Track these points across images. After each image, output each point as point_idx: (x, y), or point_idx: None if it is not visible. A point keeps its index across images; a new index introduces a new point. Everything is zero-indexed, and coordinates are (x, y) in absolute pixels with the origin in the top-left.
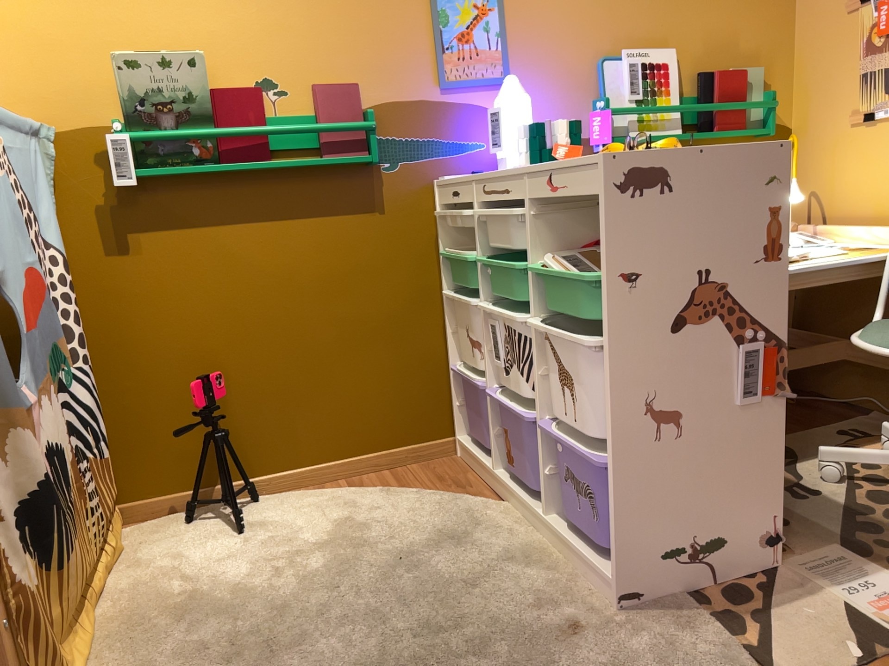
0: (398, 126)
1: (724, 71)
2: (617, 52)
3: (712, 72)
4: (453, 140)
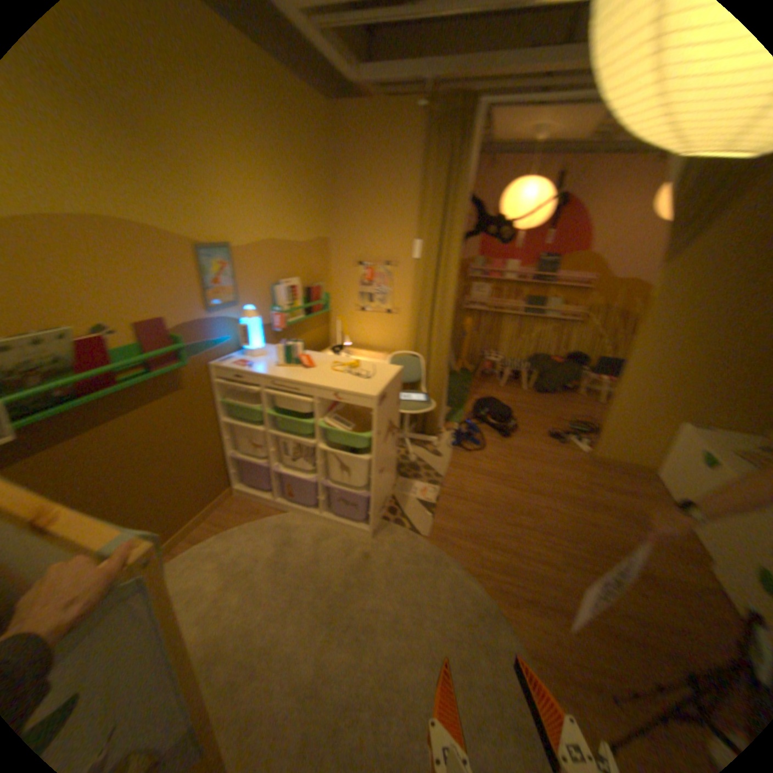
0: (184, 338)
1: (313, 287)
2: (276, 281)
3: (309, 287)
4: (212, 339)
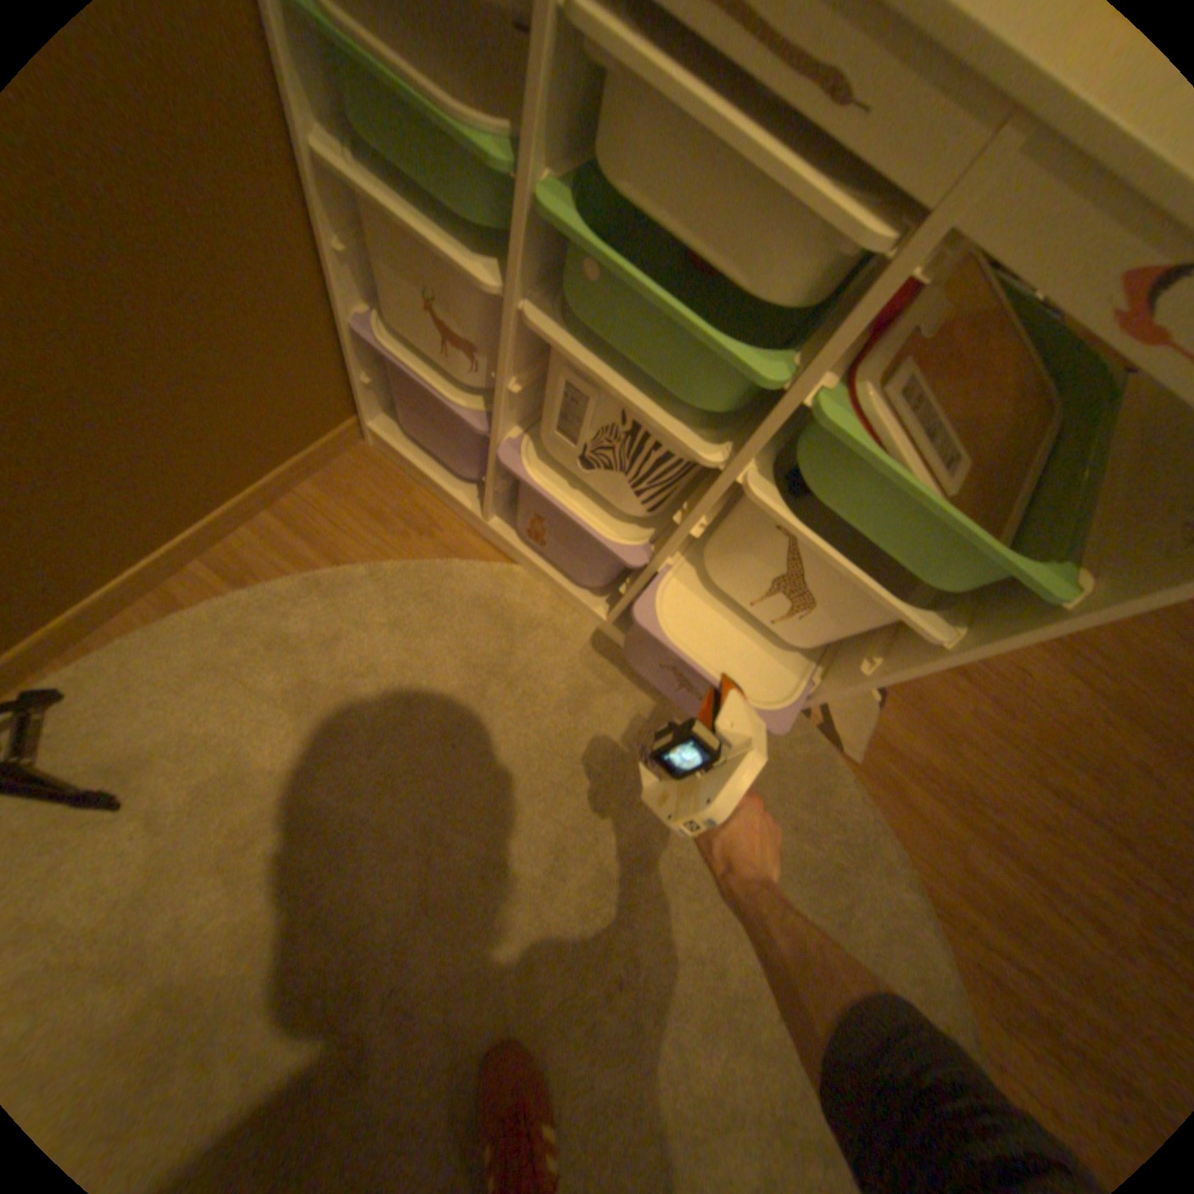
0: None
1: None
2: None
3: None
4: None
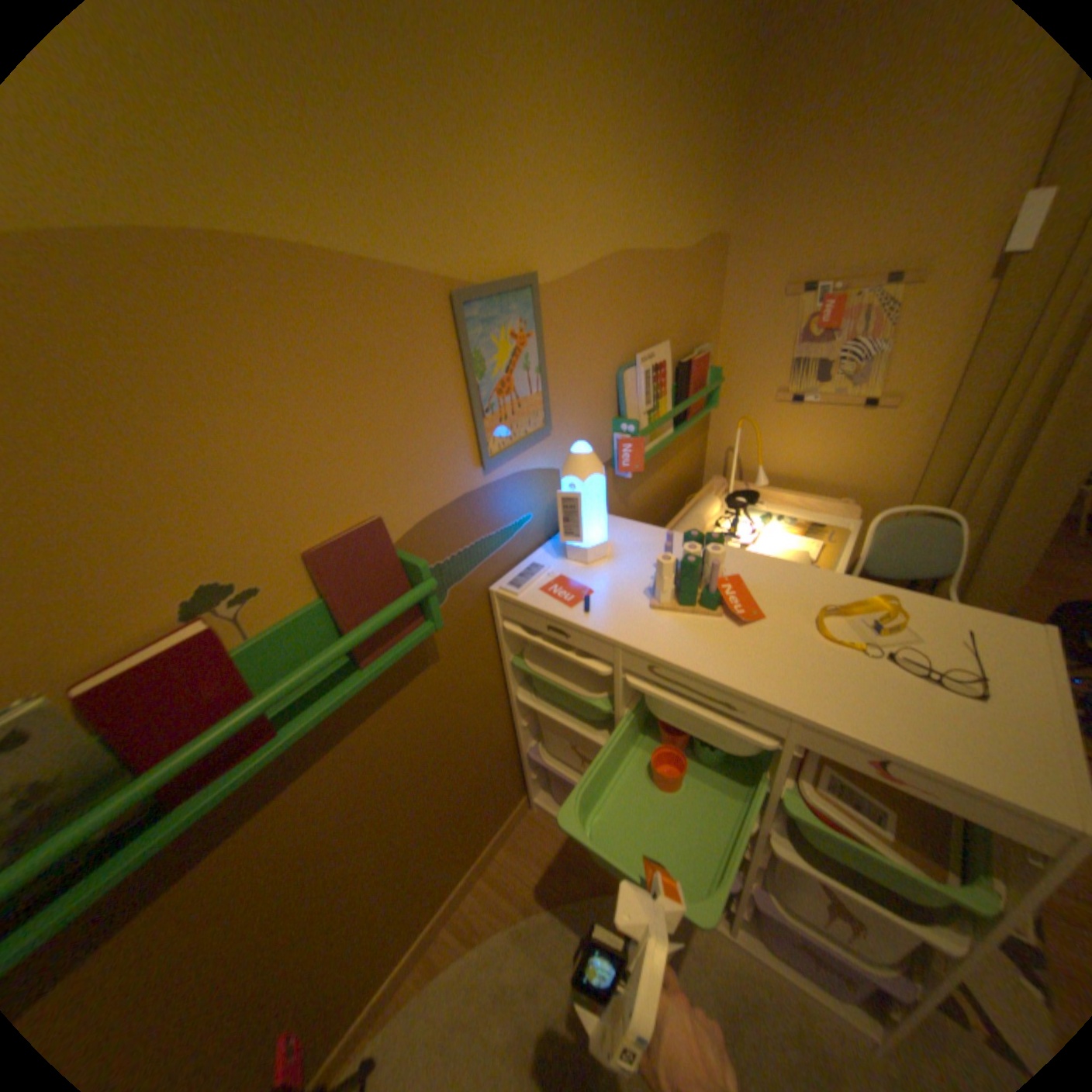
0: (442, 544)
1: (701, 357)
2: (631, 355)
3: (692, 359)
4: (502, 527)
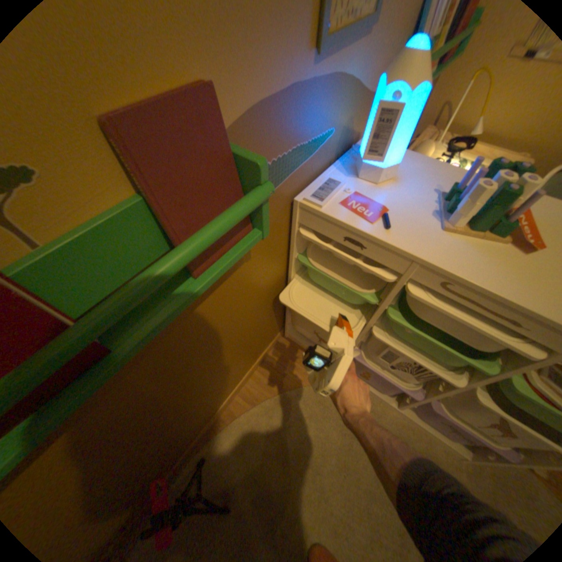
0: (267, 143)
1: None
2: None
3: None
4: (314, 136)
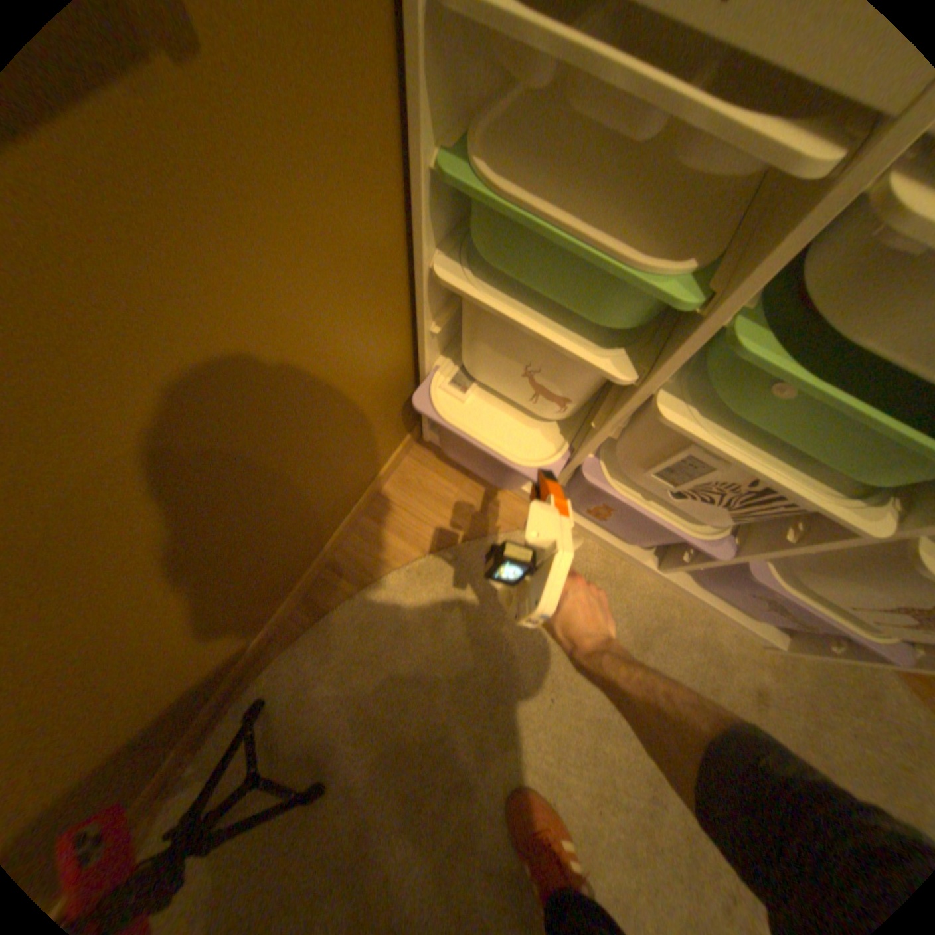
0: None
1: None
2: None
3: None
4: None
